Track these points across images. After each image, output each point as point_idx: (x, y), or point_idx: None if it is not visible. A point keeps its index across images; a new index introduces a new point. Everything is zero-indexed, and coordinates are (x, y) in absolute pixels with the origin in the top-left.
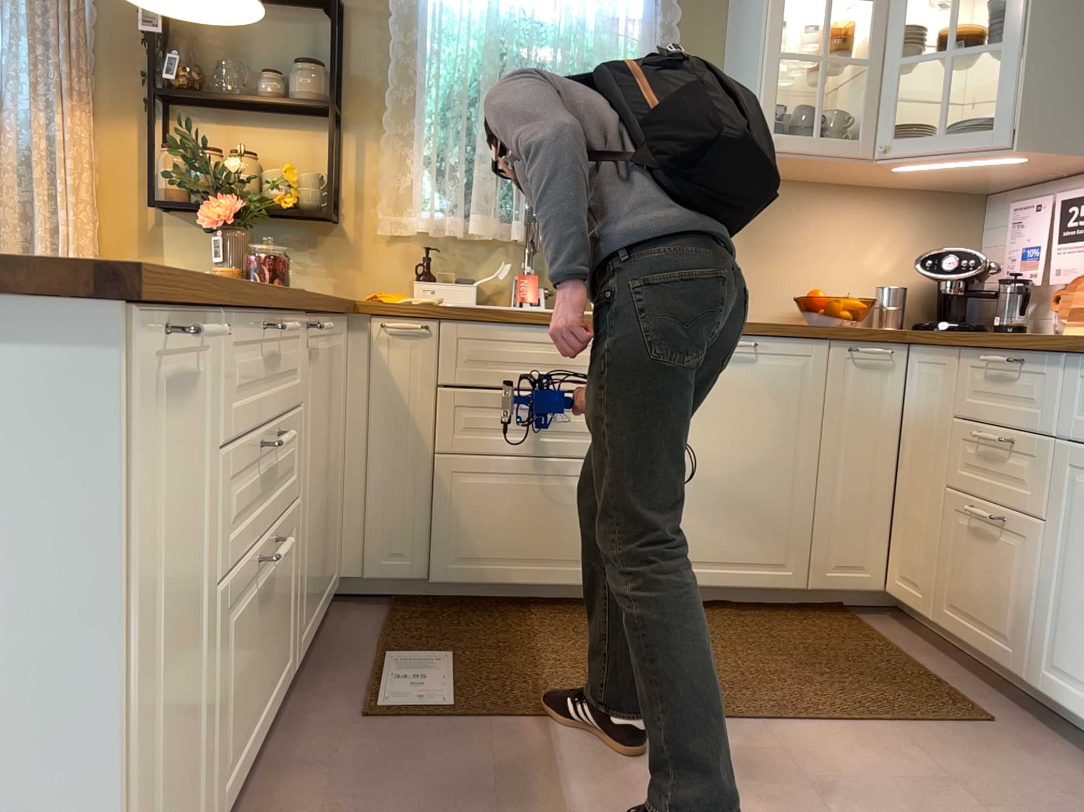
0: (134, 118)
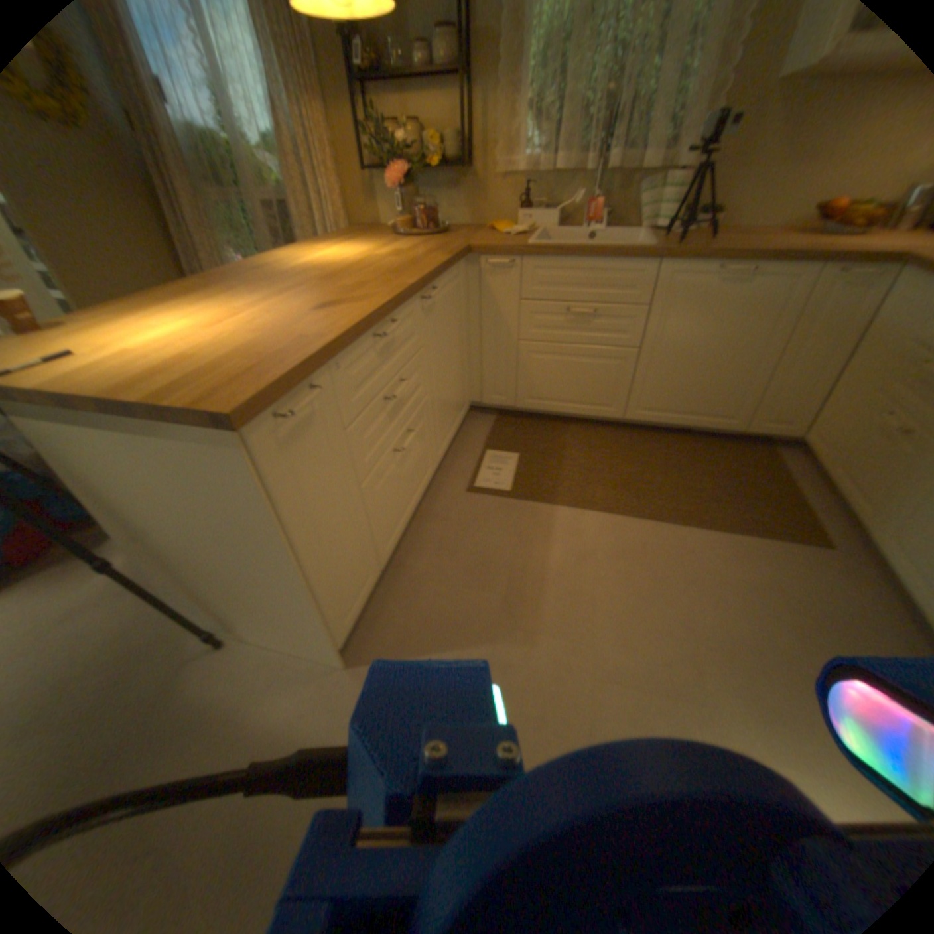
0: (339, 97)
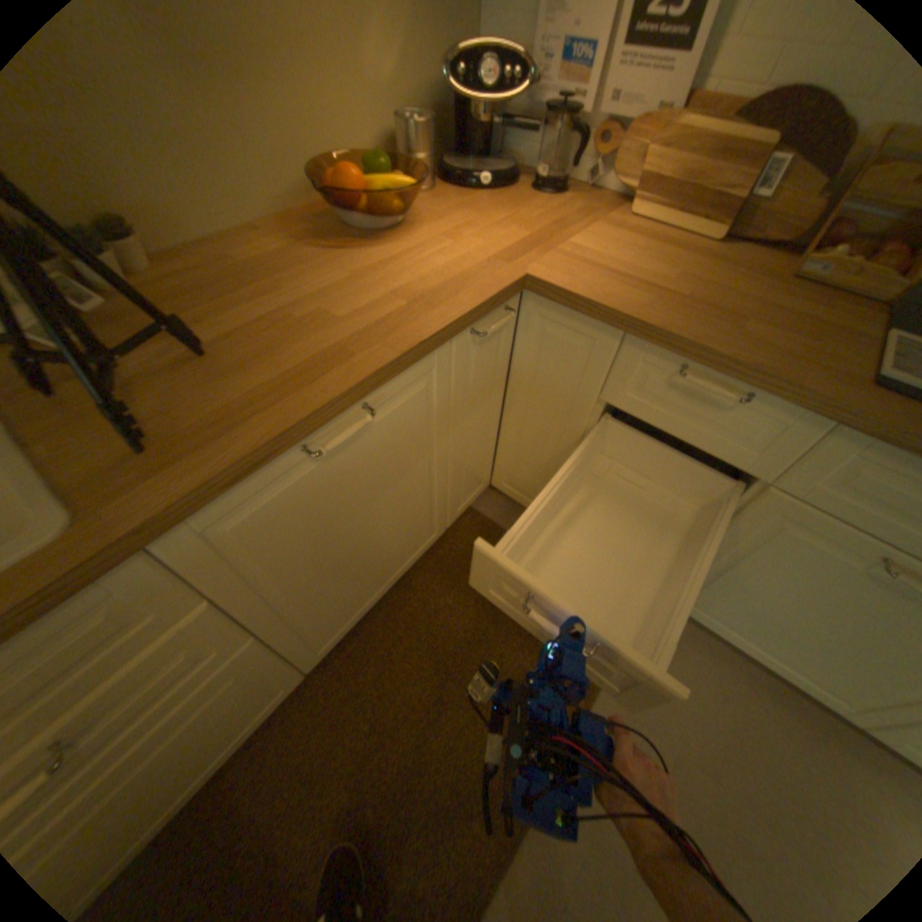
0: None
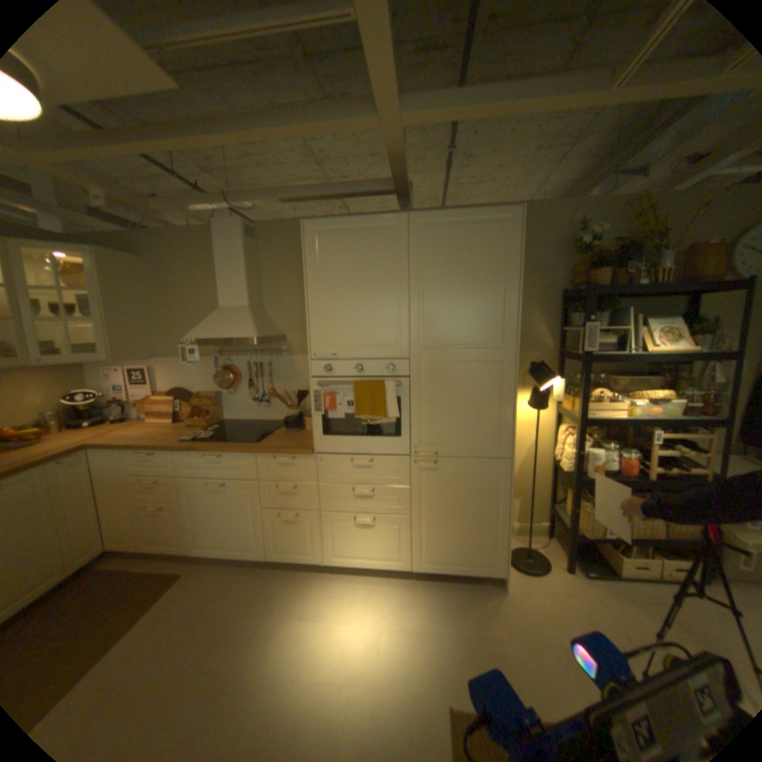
0: None
